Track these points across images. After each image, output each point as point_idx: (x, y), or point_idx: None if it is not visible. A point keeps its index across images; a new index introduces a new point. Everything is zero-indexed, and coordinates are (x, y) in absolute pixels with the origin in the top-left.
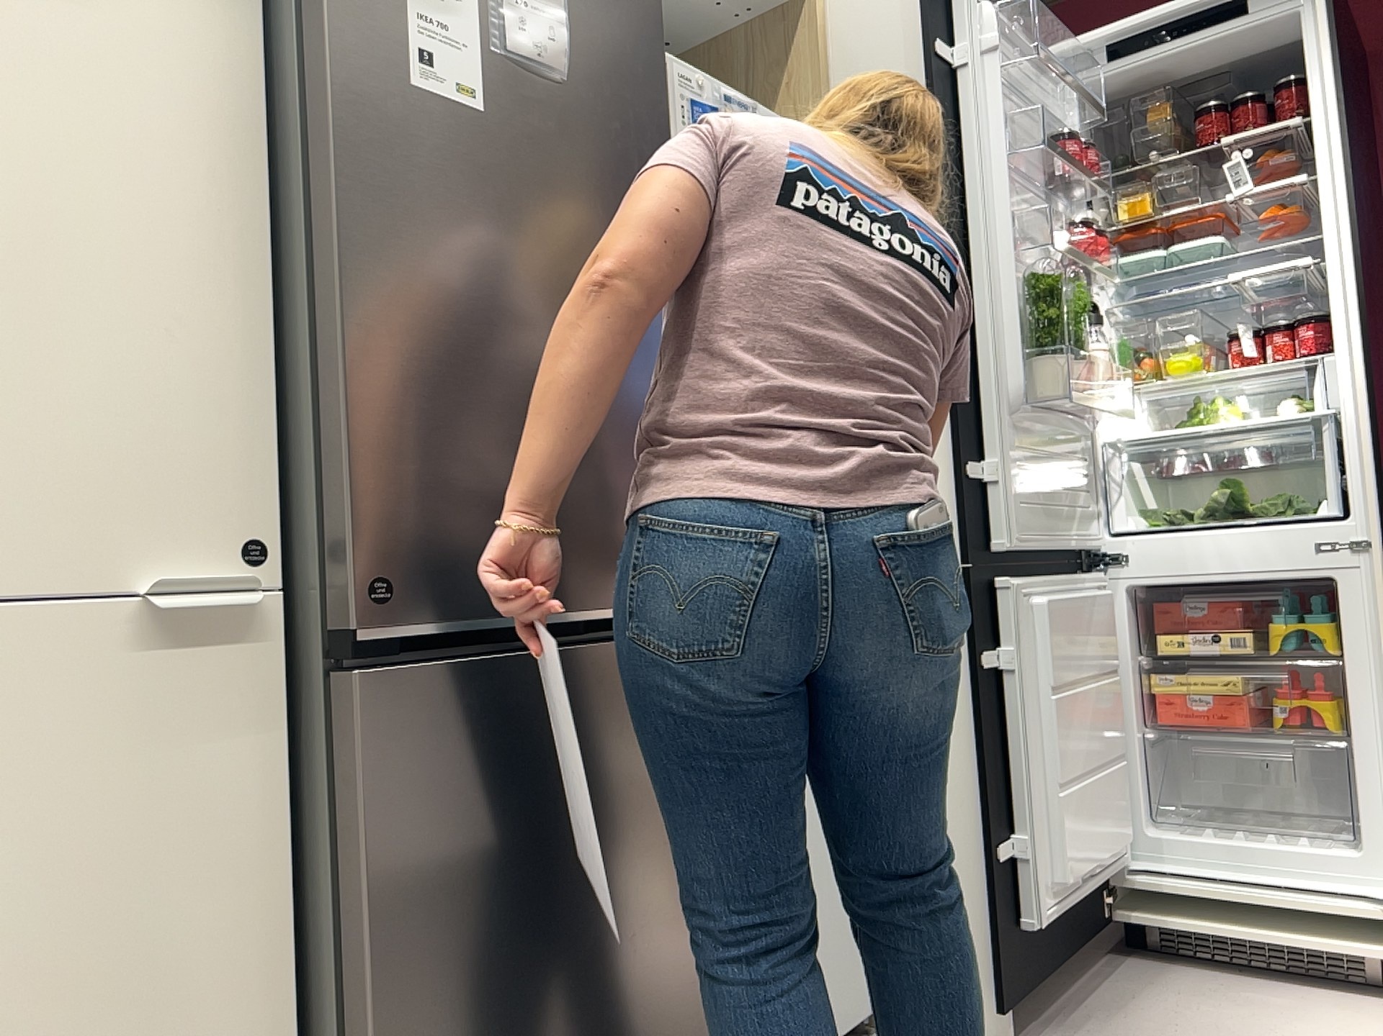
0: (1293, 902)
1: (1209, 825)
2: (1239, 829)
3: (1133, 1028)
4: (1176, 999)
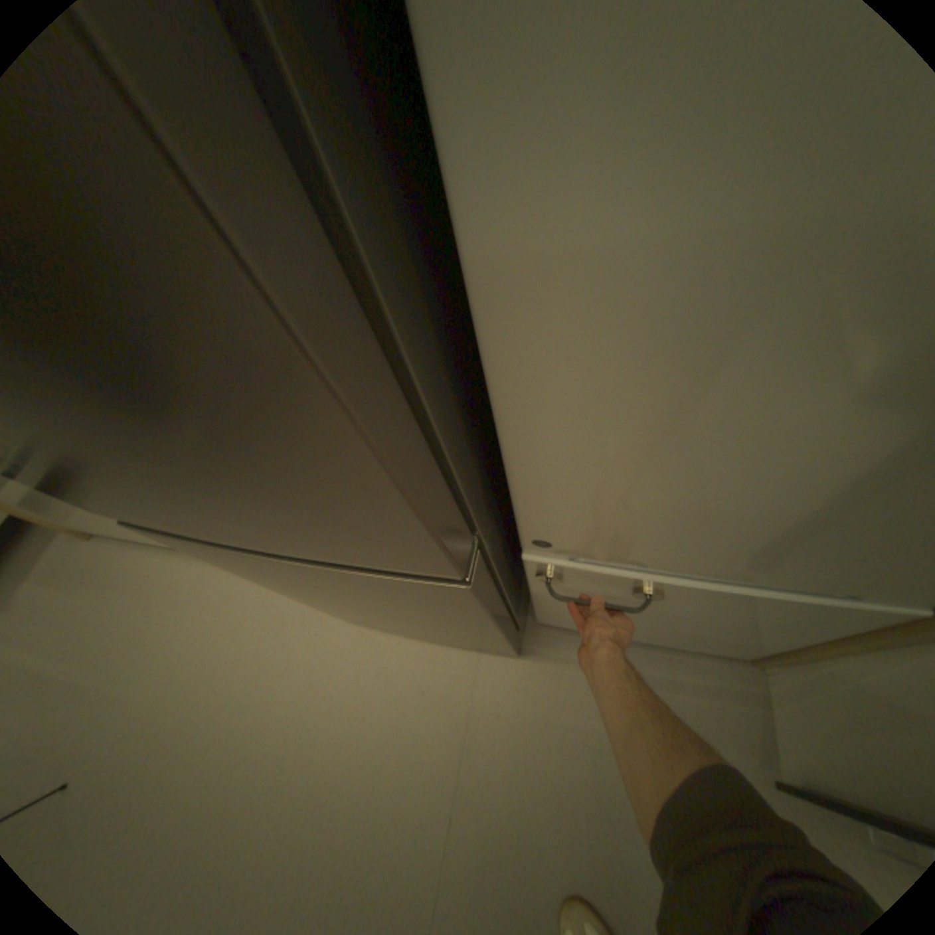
0: None
1: None
2: None
3: None
4: None
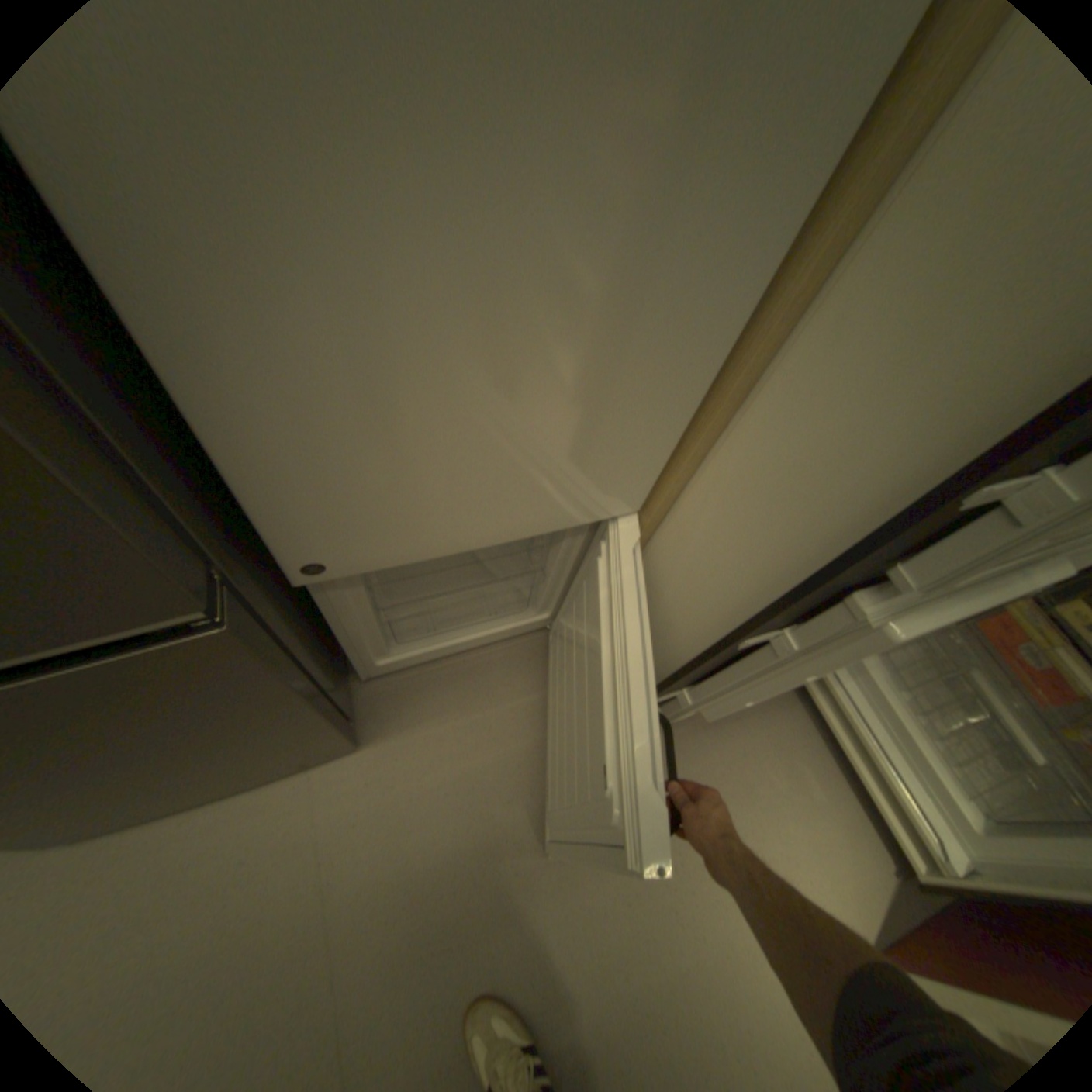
0: (892, 787)
1: (925, 676)
2: (938, 704)
3: (699, 755)
4: (756, 744)
